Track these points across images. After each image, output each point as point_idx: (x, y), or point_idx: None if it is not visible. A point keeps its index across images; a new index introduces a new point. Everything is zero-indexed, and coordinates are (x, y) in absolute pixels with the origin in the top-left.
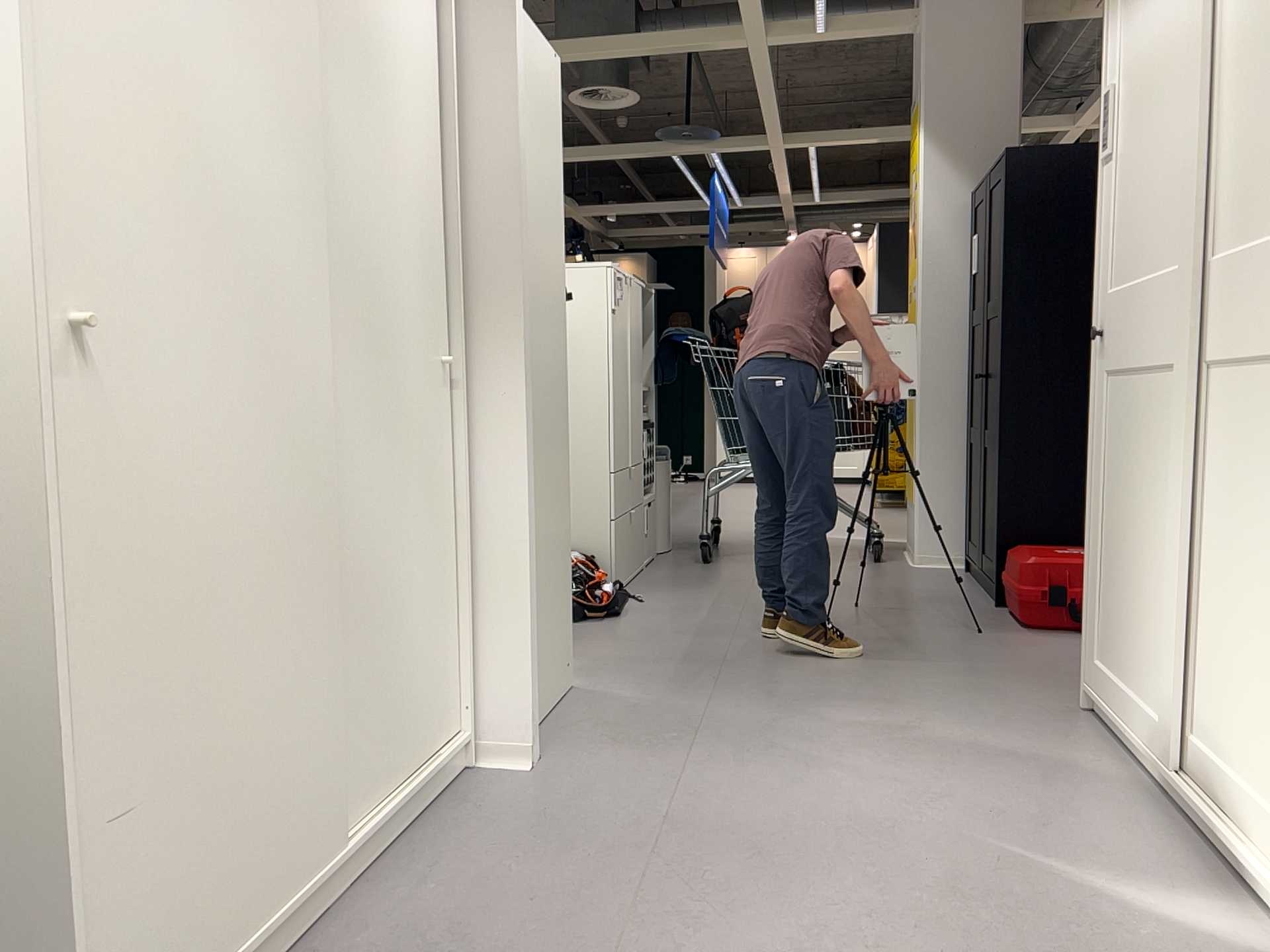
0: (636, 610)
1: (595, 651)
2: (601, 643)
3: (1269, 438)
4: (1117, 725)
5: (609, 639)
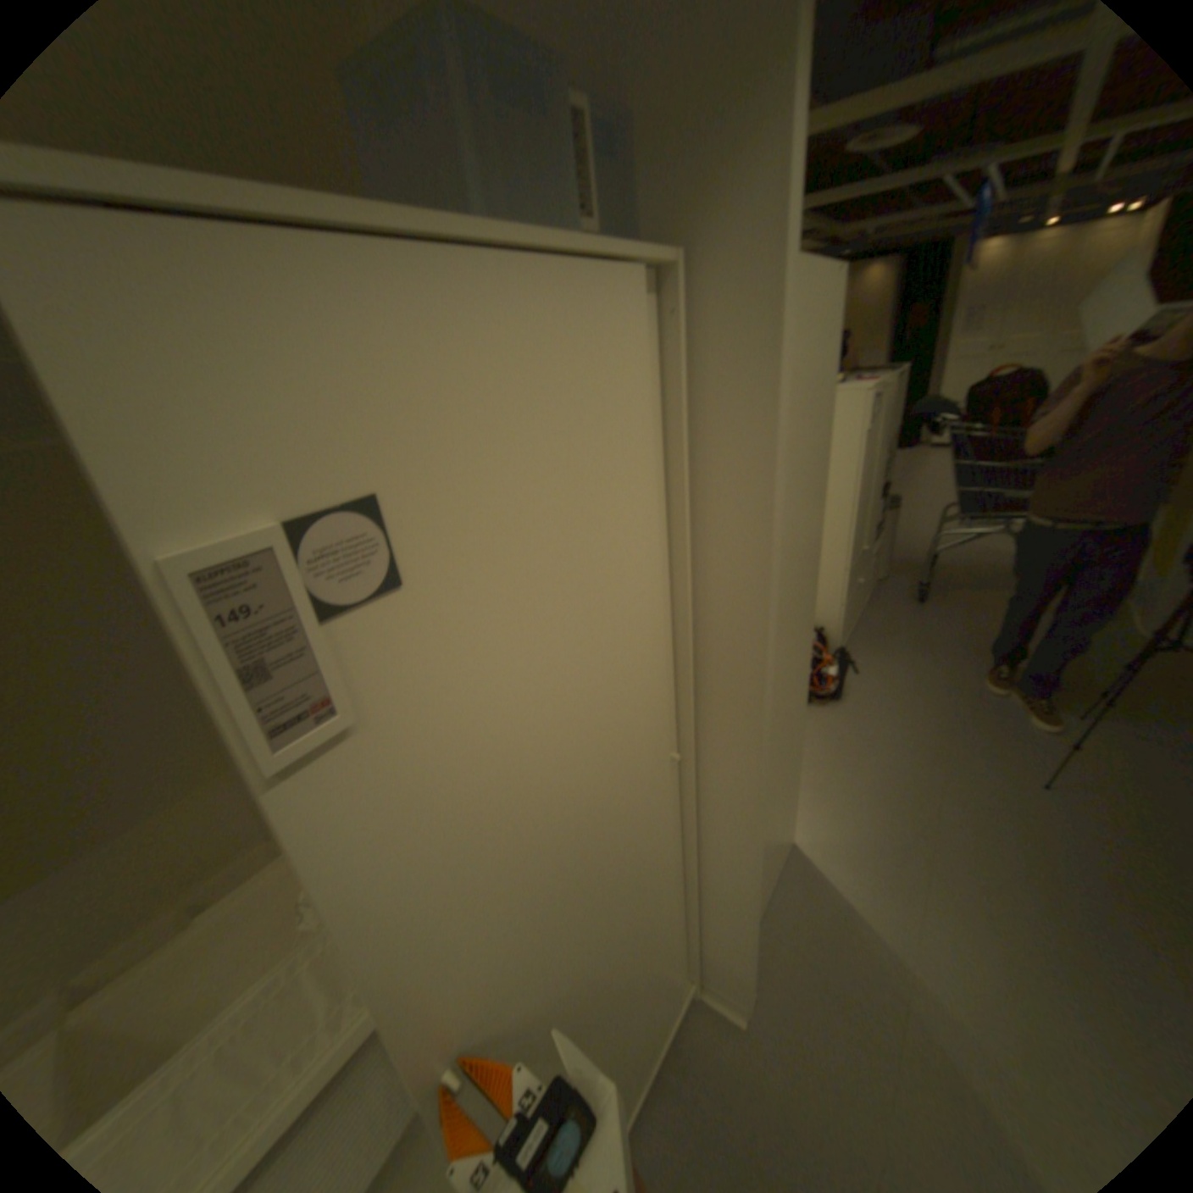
0: (857, 690)
1: (817, 771)
2: (823, 754)
3: None
4: None
5: (831, 749)
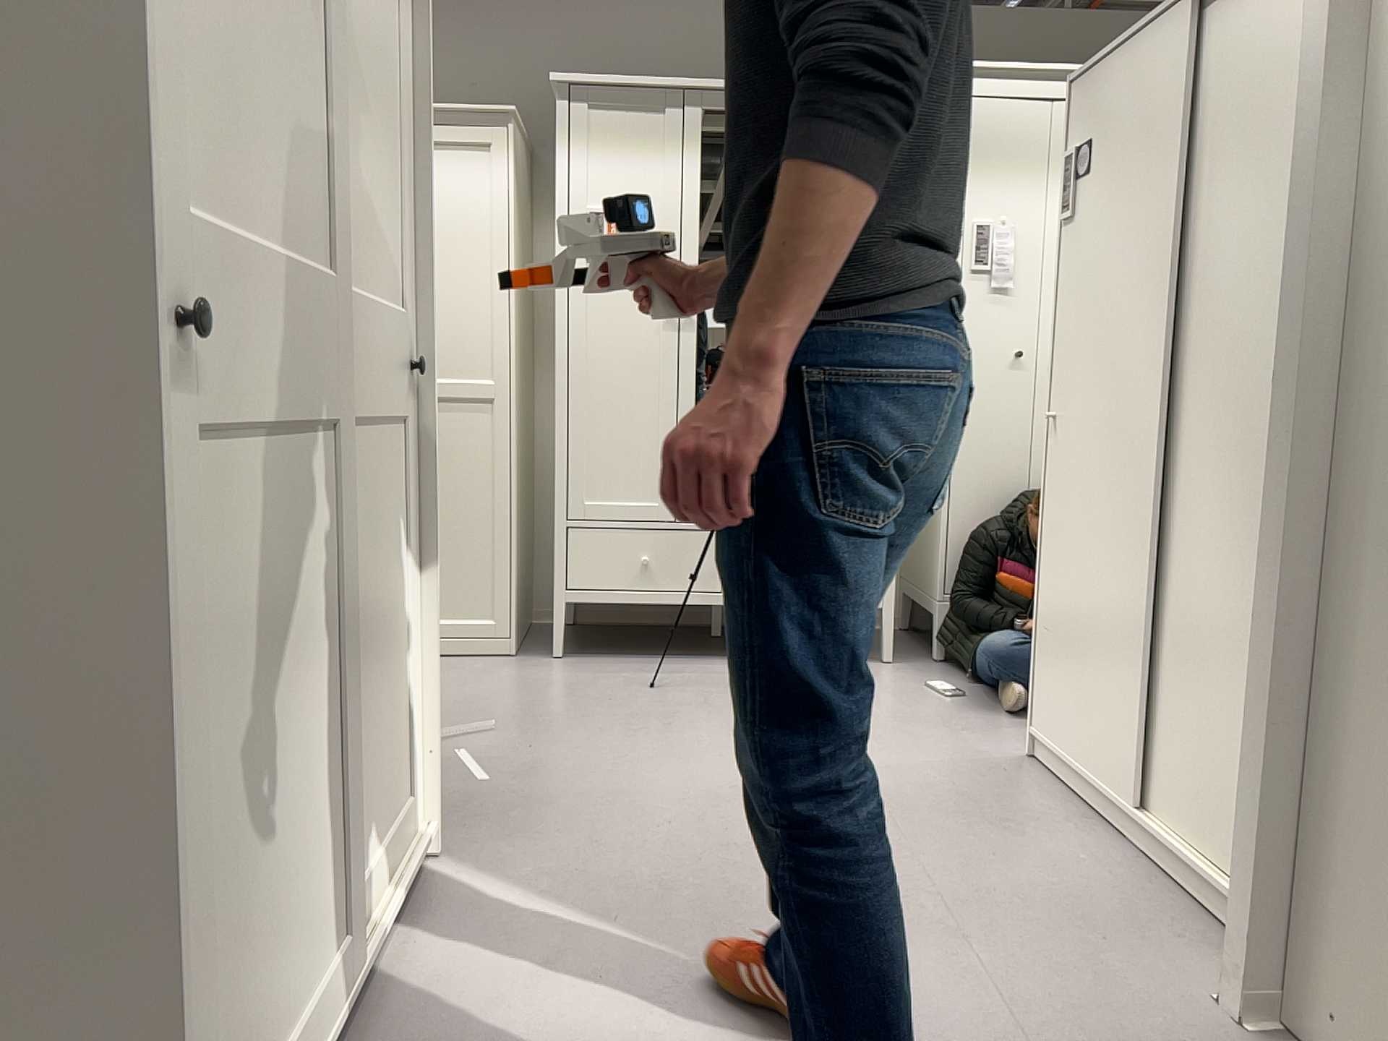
0: None
1: None
2: None
3: (377, 499)
4: None
5: None
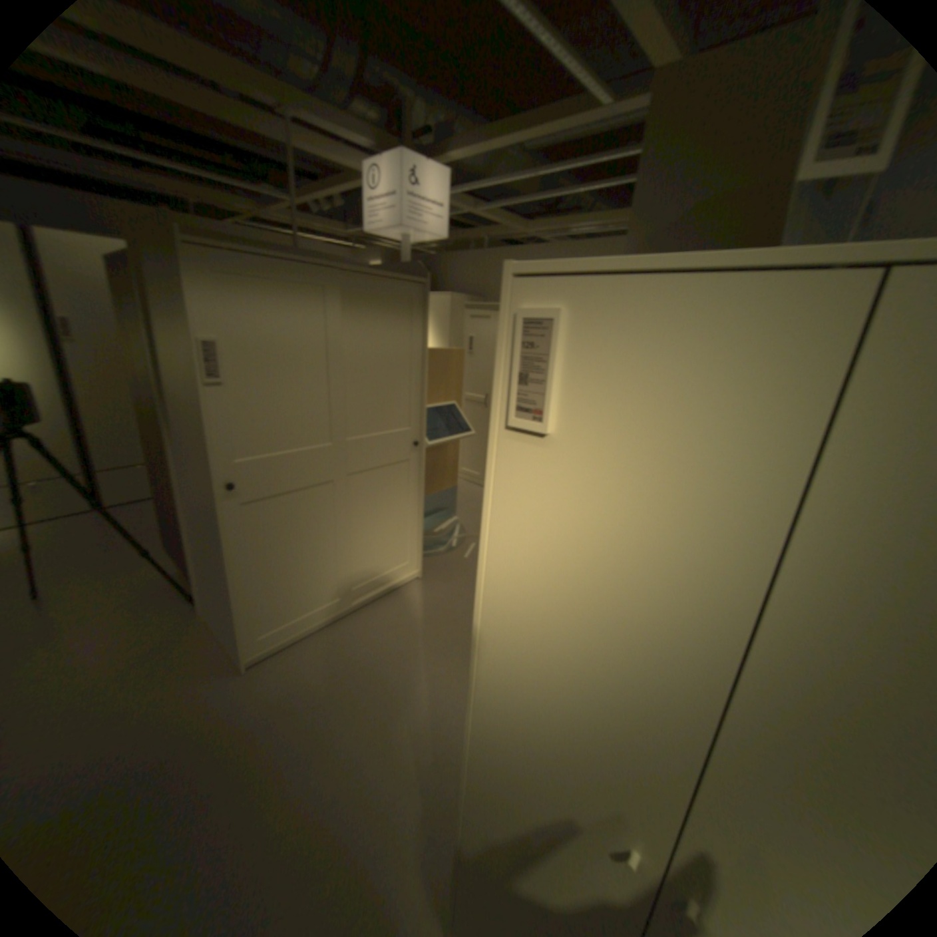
0: None
1: None
2: None
3: (387, 485)
4: (305, 631)
5: None
